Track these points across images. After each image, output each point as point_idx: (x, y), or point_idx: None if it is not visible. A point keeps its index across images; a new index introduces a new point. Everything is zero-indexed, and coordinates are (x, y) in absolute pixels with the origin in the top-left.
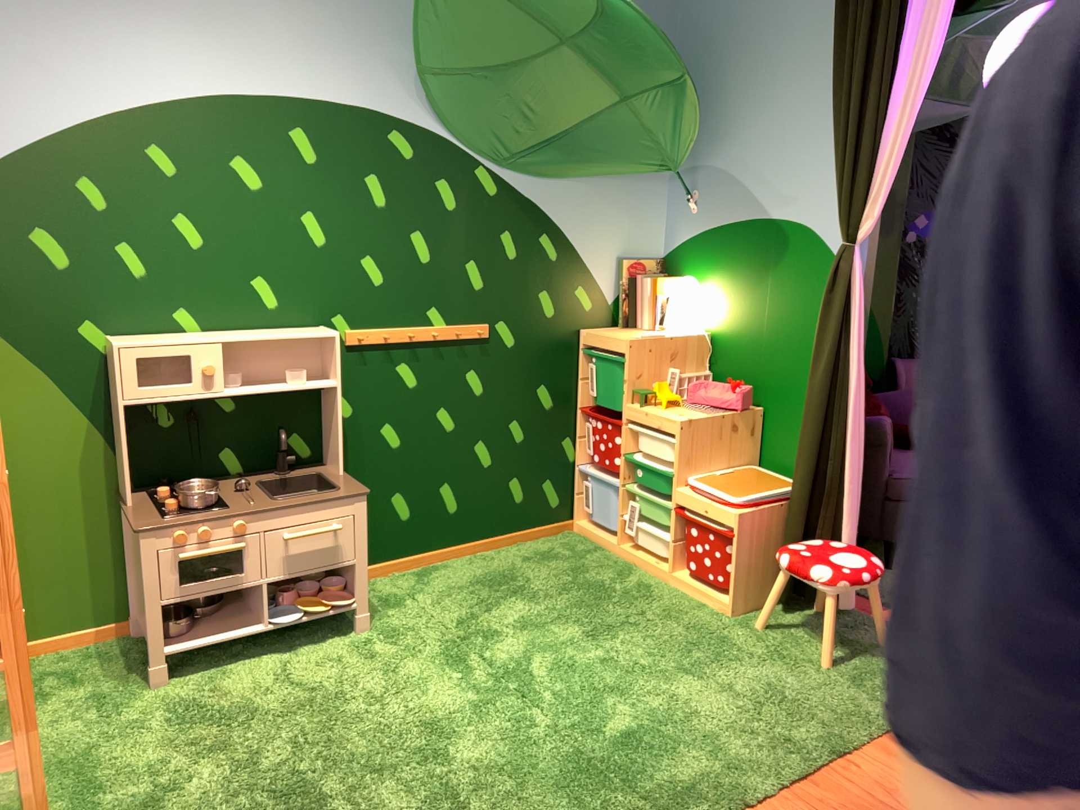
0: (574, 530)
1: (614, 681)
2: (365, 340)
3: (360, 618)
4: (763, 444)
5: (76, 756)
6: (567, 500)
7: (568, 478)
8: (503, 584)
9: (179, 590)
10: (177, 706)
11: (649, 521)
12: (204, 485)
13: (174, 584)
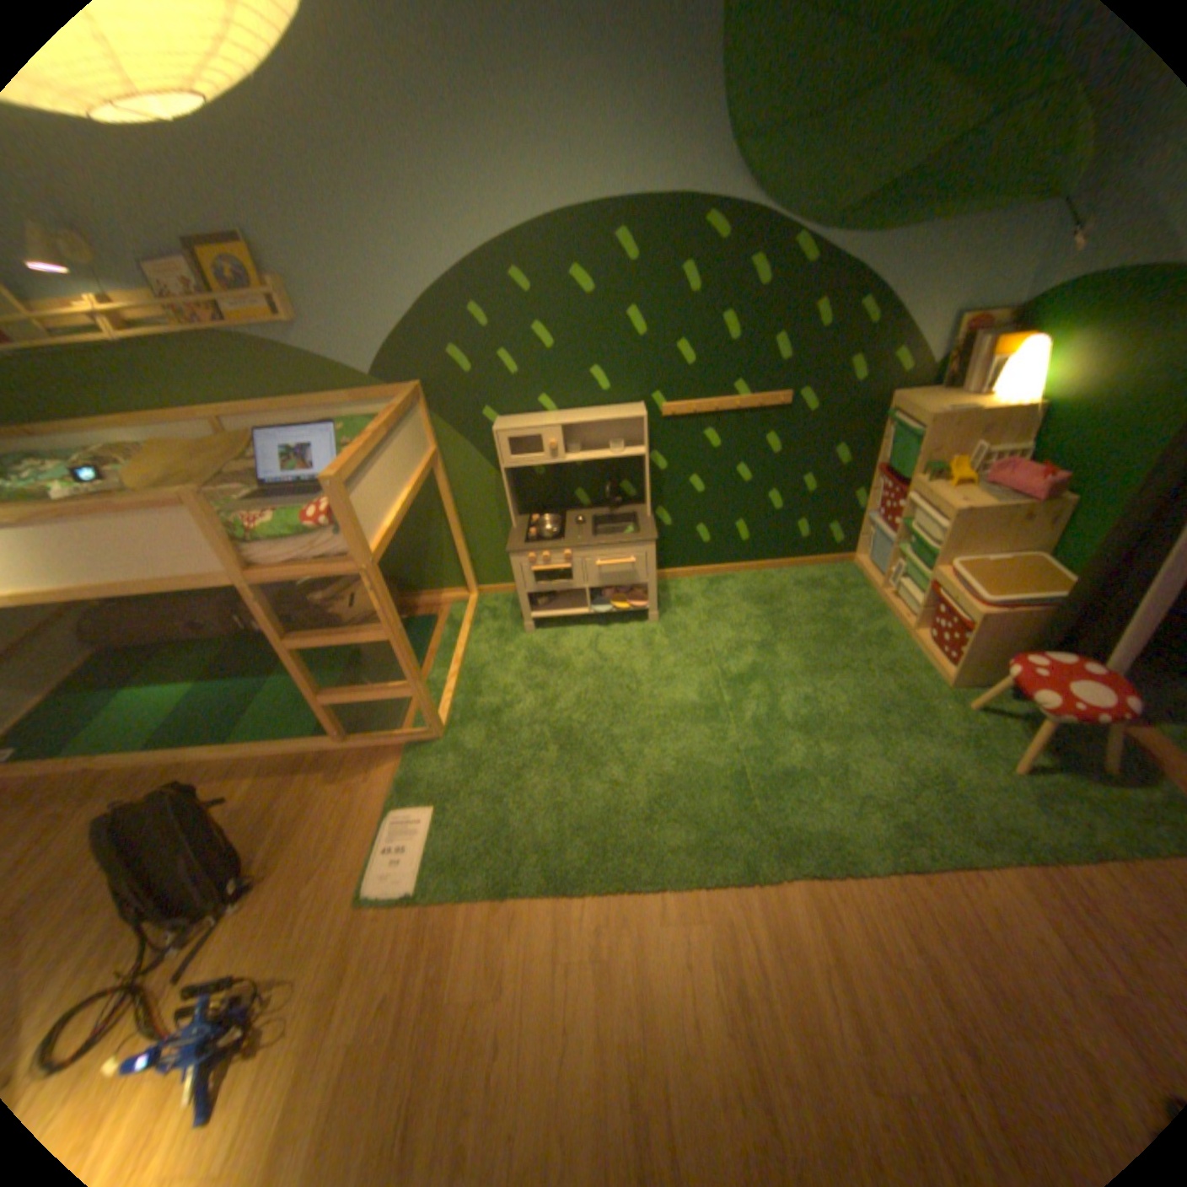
0: (852, 562)
1: (805, 721)
2: (677, 413)
3: (650, 616)
4: (1064, 533)
5: (478, 669)
6: (850, 539)
7: (854, 522)
8: (767, 604)
9: (538, 584)
10: (532, 651)
11: (912, 577)
12: (562, 515)
13: (531, 584)
